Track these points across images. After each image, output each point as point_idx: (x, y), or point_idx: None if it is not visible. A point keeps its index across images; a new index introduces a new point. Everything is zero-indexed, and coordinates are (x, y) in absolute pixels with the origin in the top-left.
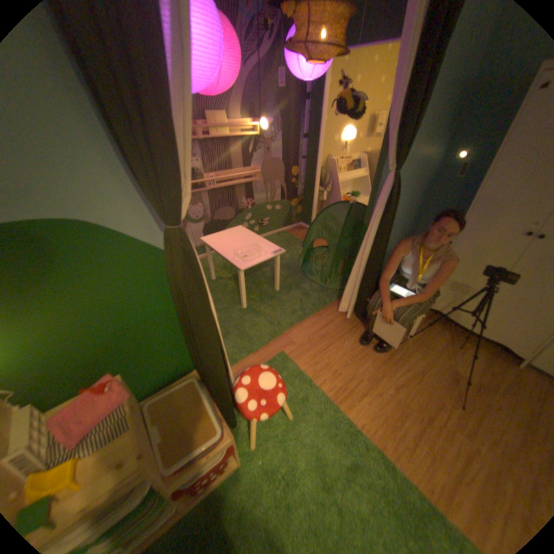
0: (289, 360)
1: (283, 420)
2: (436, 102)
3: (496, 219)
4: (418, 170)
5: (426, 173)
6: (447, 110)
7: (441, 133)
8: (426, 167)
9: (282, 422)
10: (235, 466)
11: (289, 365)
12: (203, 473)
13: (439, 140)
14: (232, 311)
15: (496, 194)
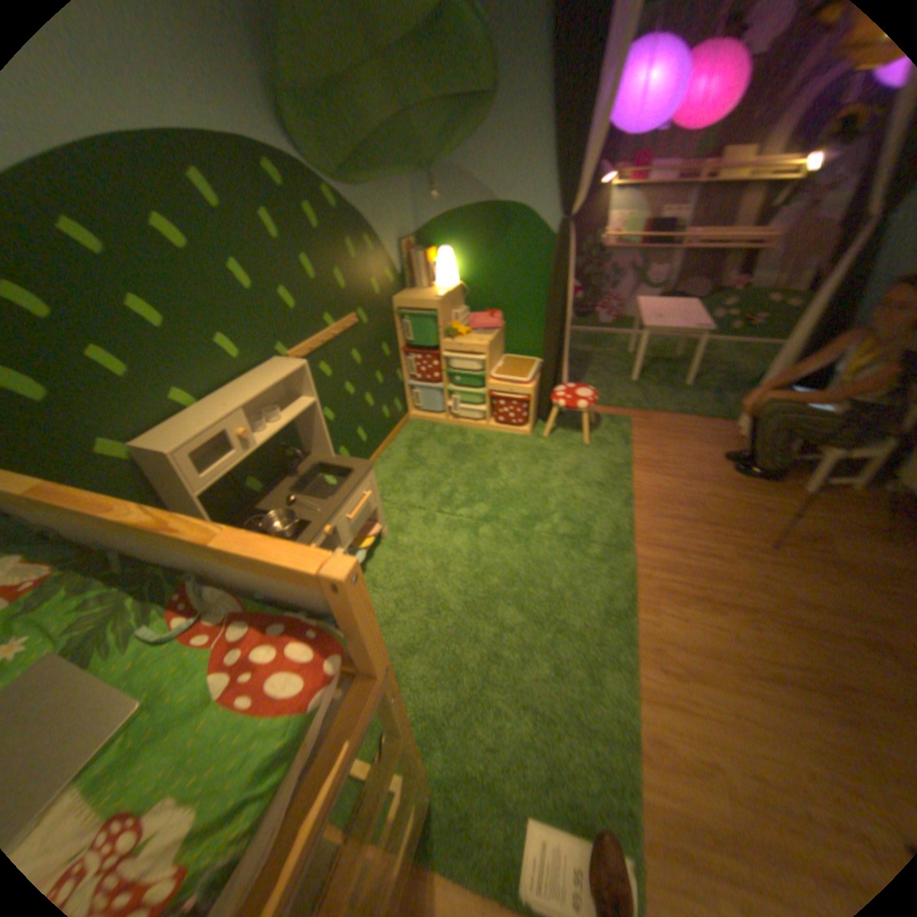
0: (628, 425)
1: (577, 437)
2: None
3: None
4: None
5: None
6: None
7: None
8: None
9: (574, 437)
10: (525, 432)
11: (622, 426)
12: (506, 403)
13: None
14: (618, 378)
15: None
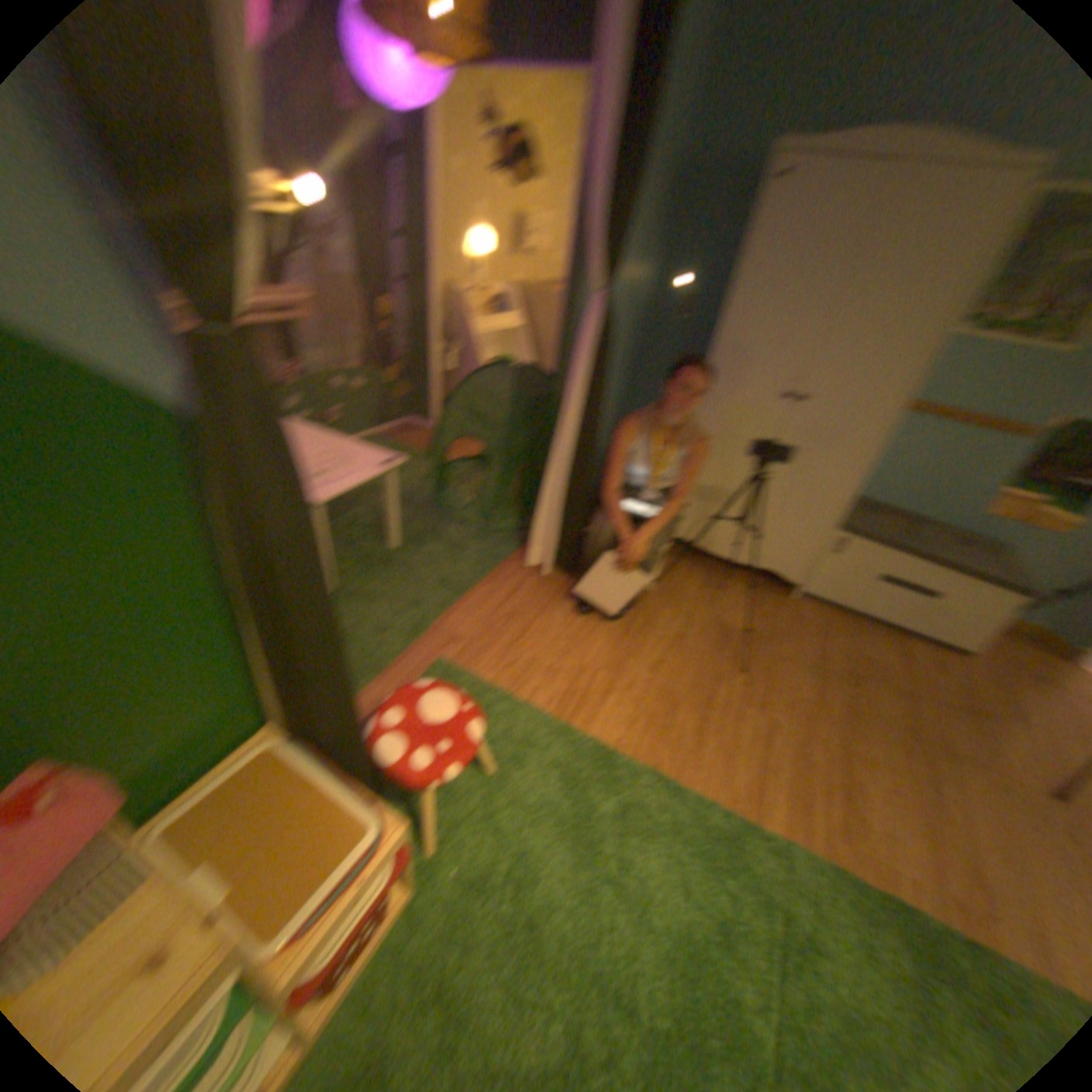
0: (460, 669)
1: (481, 776)
2: (646, 181)
3: (747, 377)
4: (628, 300)
5: (637, 309)
6: (660, 202)
7: (654, 241)
8: (637, 299)
9: (479, 781)
10: (405, 896)
11: (462, 678)
12: (352, 924)
13: (651, 253)
14: None
15: (743, 338)
